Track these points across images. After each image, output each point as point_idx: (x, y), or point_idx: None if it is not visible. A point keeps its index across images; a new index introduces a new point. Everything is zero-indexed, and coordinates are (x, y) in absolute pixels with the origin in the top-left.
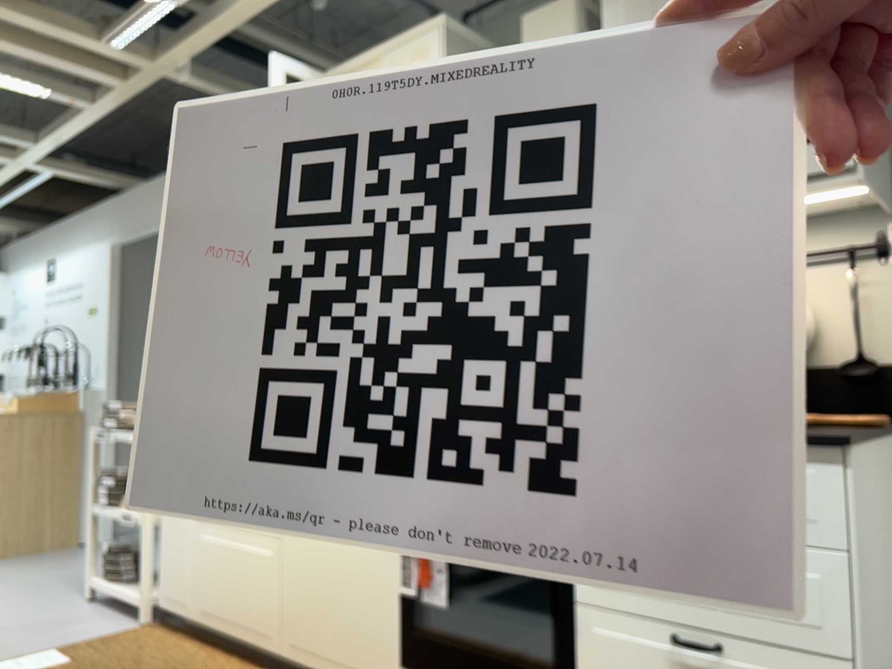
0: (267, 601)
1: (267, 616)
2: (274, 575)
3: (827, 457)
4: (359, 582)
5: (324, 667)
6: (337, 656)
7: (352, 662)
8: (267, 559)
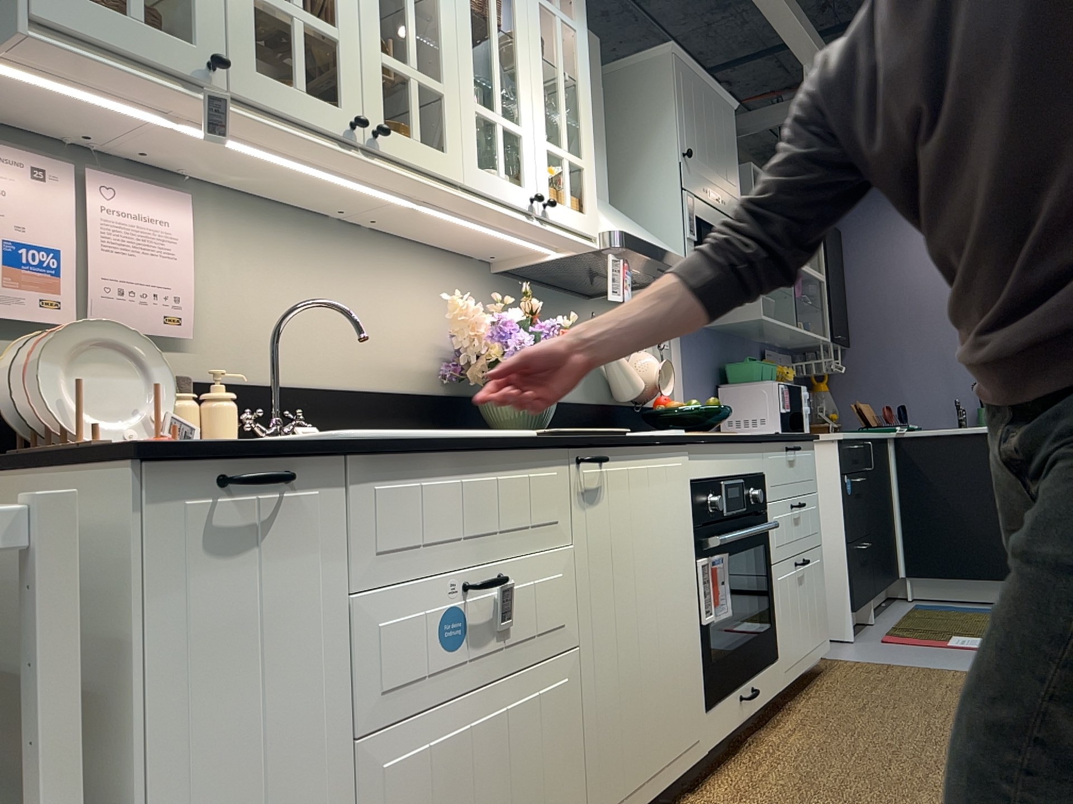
0: (566, 773)
1: (567, 800)
2: (573, 714)
3: (813, 445)
4: (672, 638)
5: (645, 792)
6: (659, 758)
7: (672, 748)
8: (562, 692)
